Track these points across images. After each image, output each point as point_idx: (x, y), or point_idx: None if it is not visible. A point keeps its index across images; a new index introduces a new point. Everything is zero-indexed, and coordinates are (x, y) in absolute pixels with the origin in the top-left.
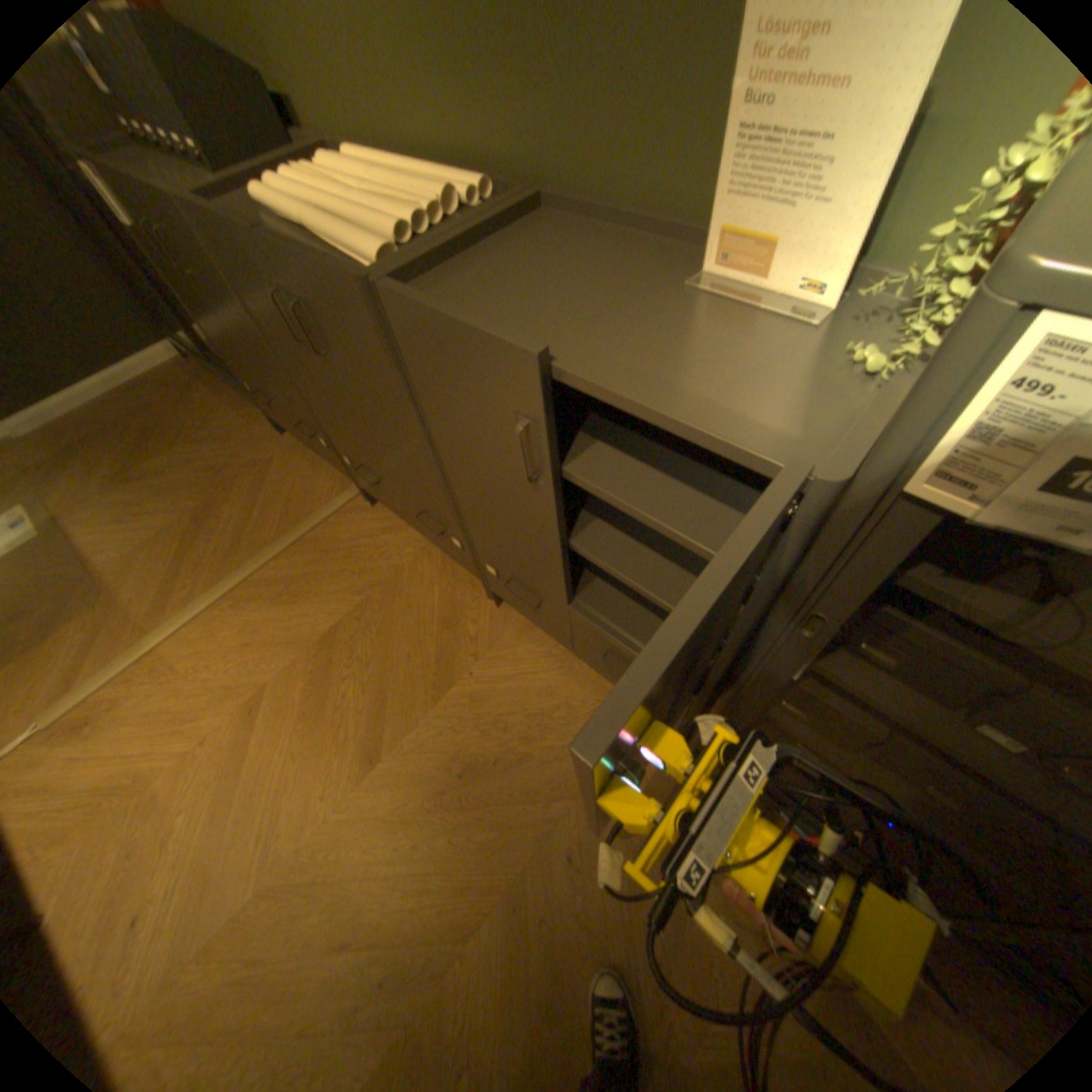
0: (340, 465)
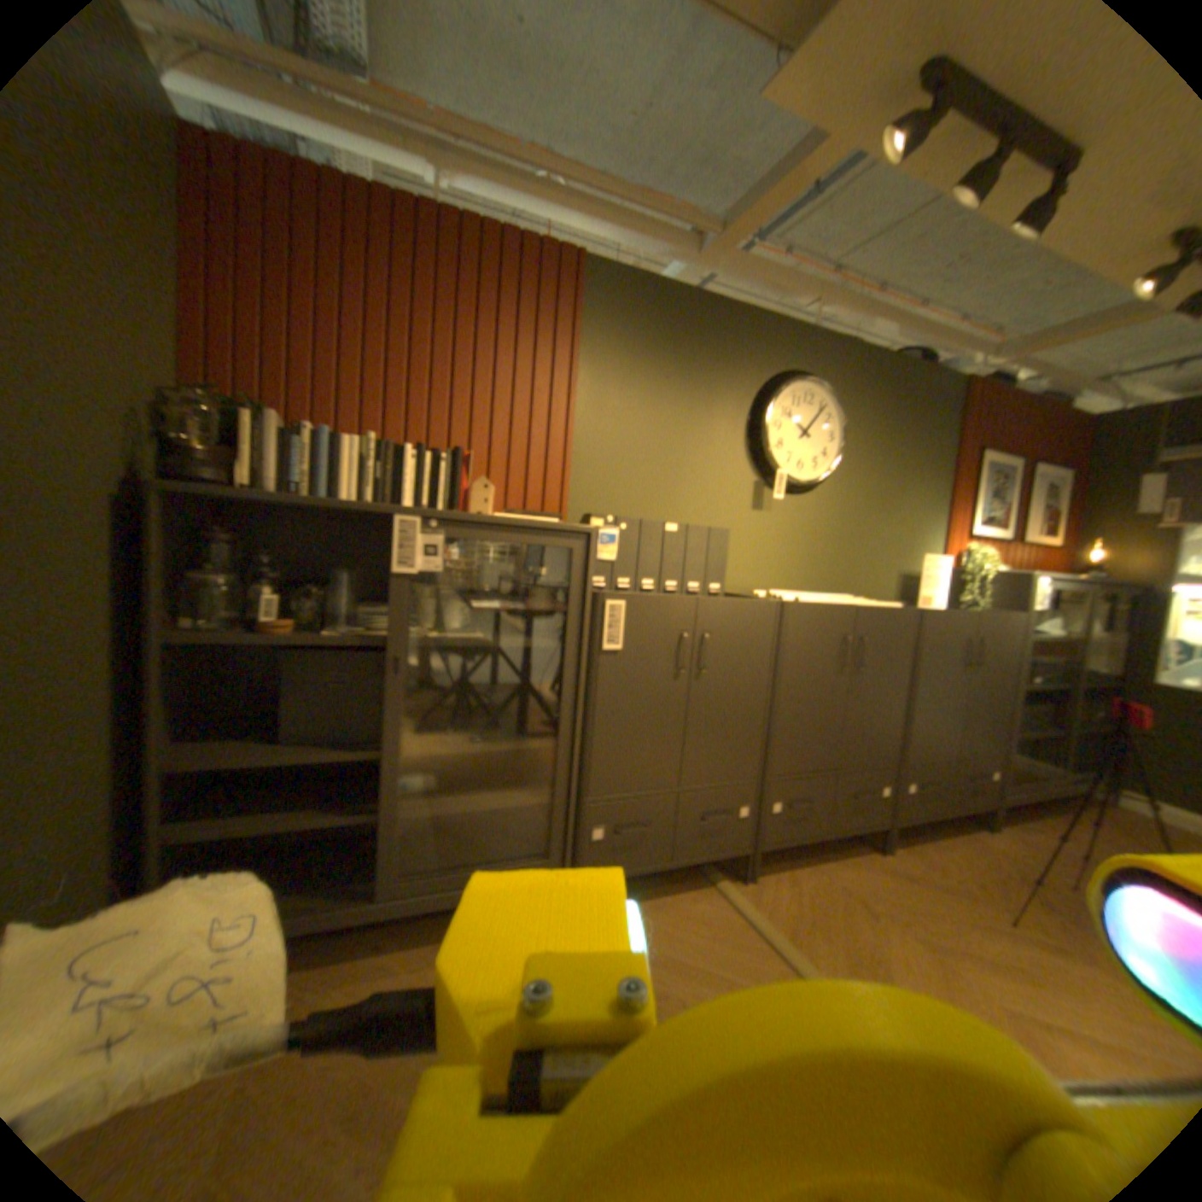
0: (744, 837)
